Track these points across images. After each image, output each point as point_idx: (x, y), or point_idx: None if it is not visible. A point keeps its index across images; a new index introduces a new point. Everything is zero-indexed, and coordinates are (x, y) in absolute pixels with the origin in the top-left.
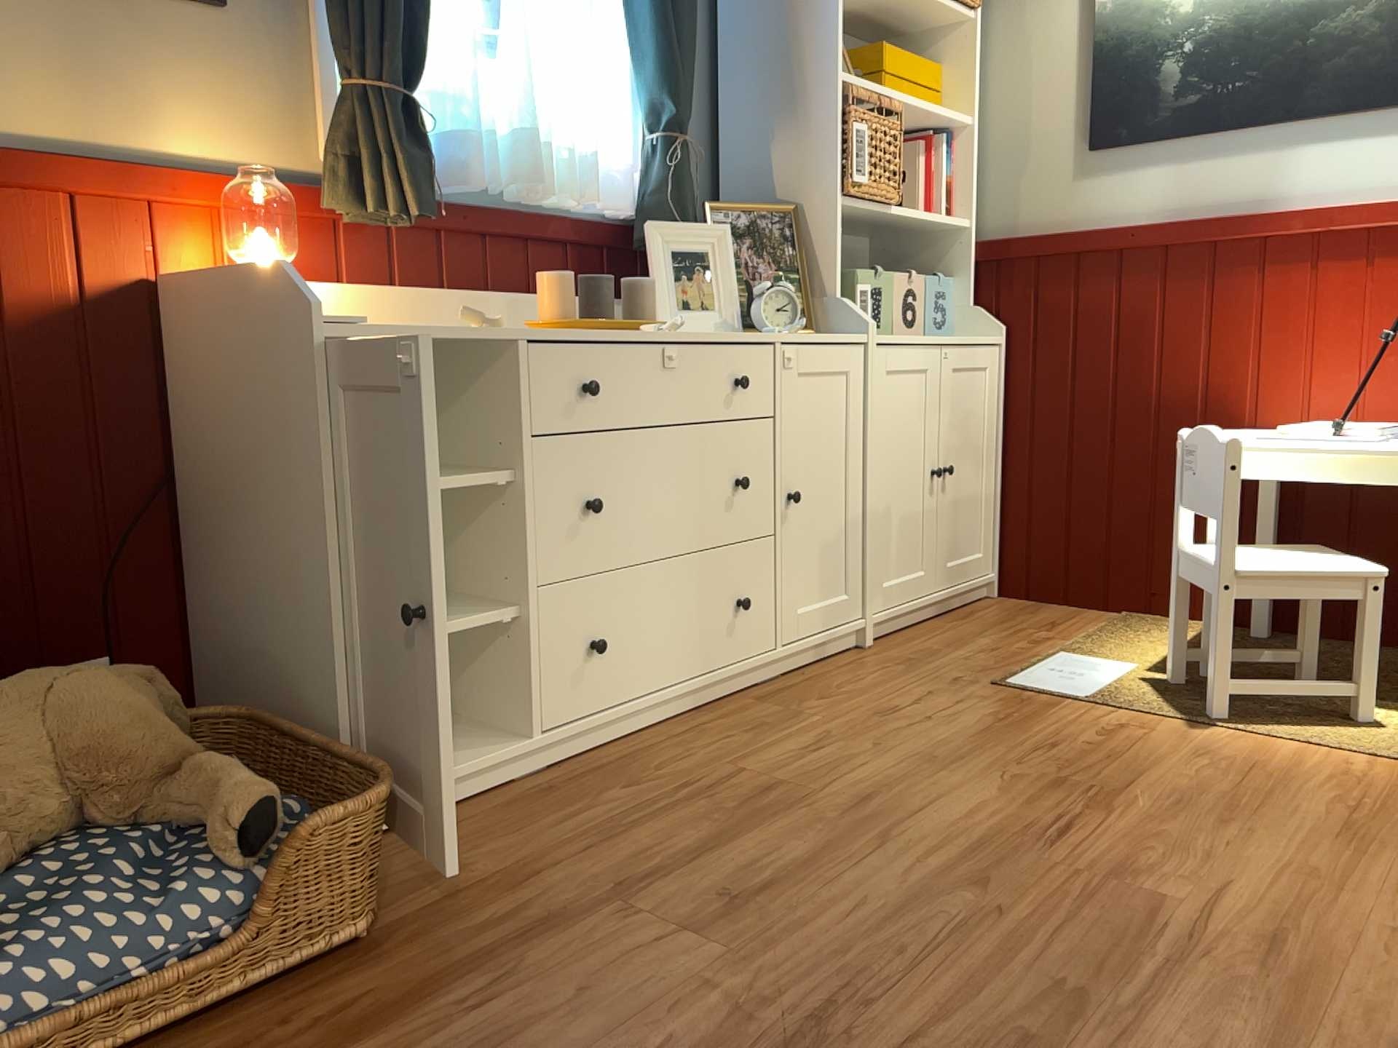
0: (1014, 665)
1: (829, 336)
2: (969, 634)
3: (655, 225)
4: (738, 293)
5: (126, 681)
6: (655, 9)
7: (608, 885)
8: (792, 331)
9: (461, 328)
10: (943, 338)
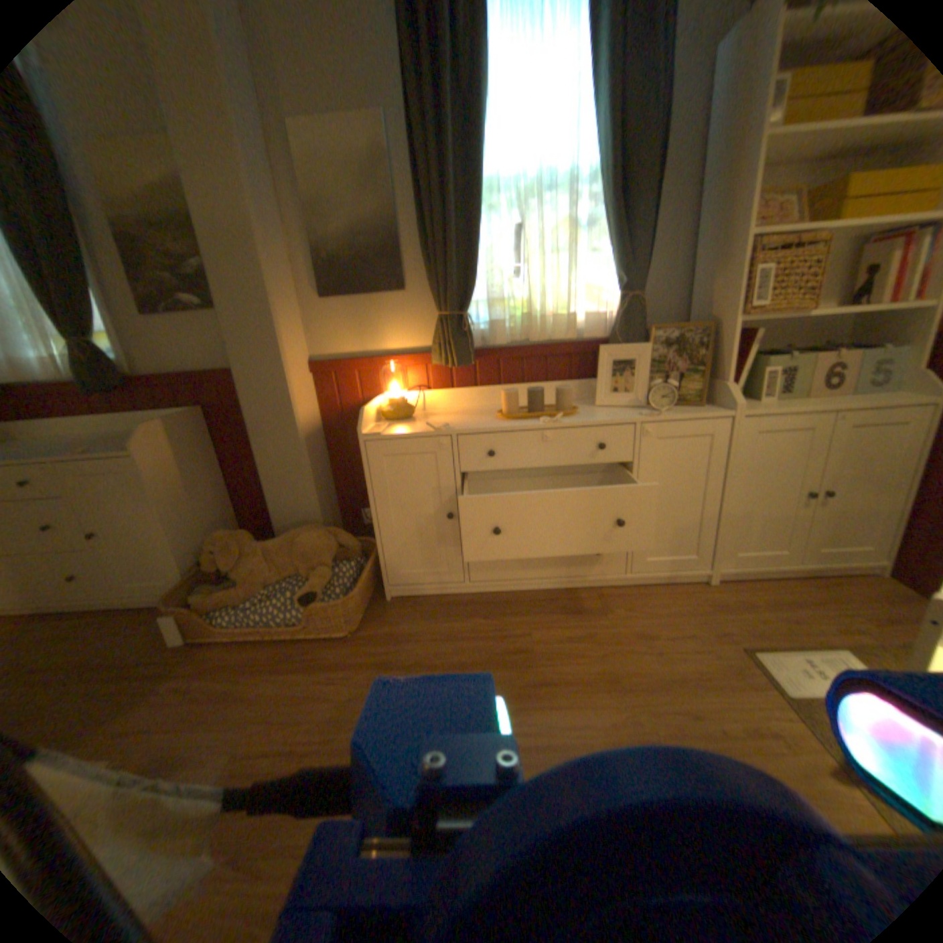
0: (788, 644)
1: (705, 411)
2: (802, 604)
3: (614, 343)
4: (646, 384)
5: (320, 537)
6: (614, 223)
7: (415, 661)
8: (666, 412)
9: (436, 428)
10: (849, 404)
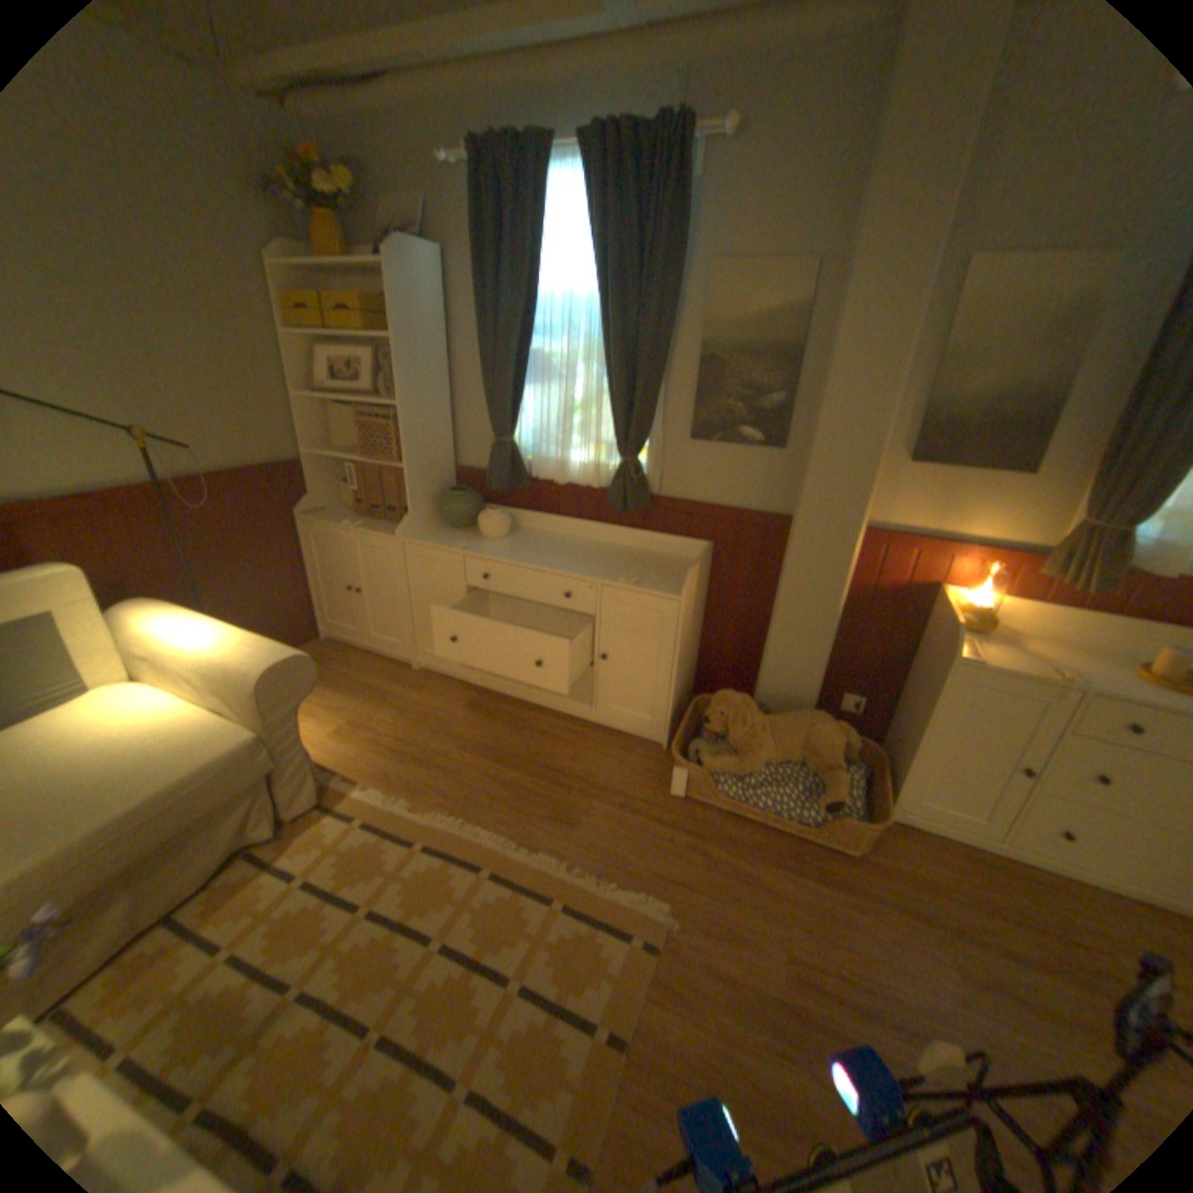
0: None
1: None
2: None
3: None
4: None
5: (835, 734)
6: None
7: (956, 928)
8: None
9: (1056, 673)
10: None
